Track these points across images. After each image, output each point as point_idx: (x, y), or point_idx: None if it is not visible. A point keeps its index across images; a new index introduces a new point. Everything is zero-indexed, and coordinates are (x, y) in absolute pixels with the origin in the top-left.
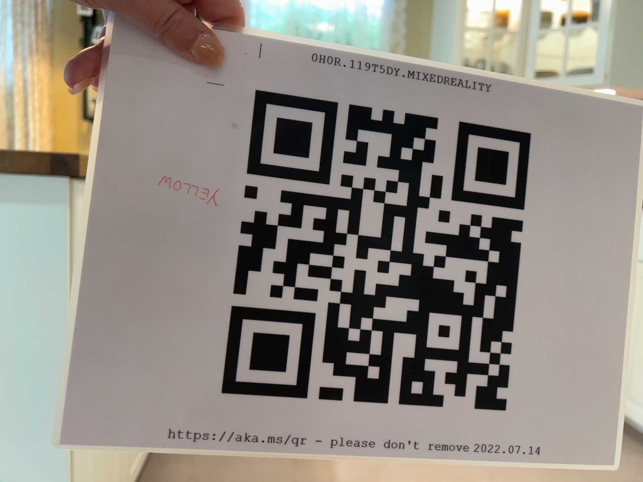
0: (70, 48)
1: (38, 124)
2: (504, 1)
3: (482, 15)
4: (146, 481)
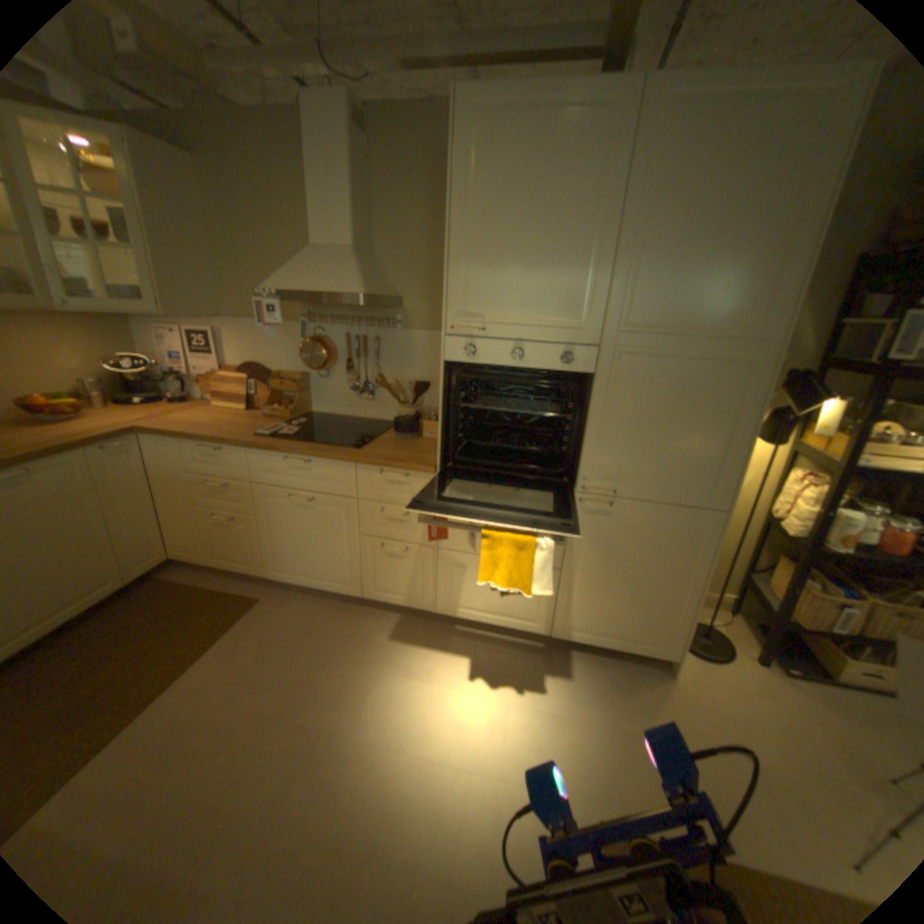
0: None
1: None
2: None
3: None
4: None
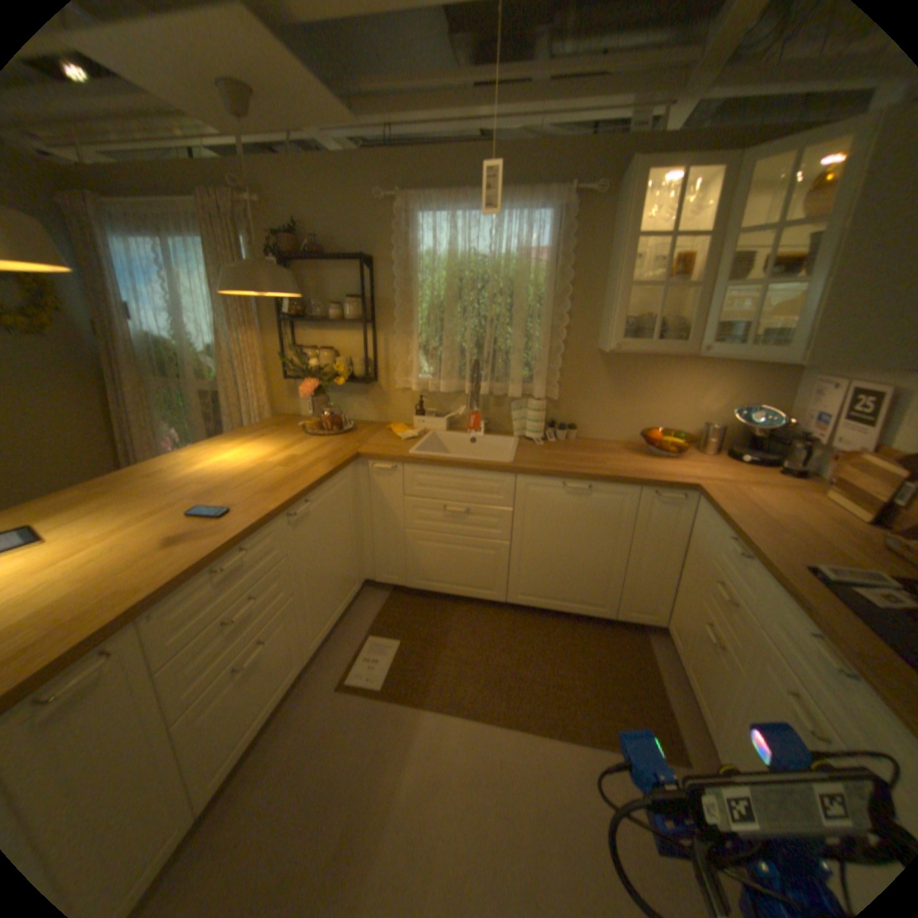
0: (272, 314)
1: (252, 384)
2: (696, 234)
3: (666, 253)
4: (263, 748)
